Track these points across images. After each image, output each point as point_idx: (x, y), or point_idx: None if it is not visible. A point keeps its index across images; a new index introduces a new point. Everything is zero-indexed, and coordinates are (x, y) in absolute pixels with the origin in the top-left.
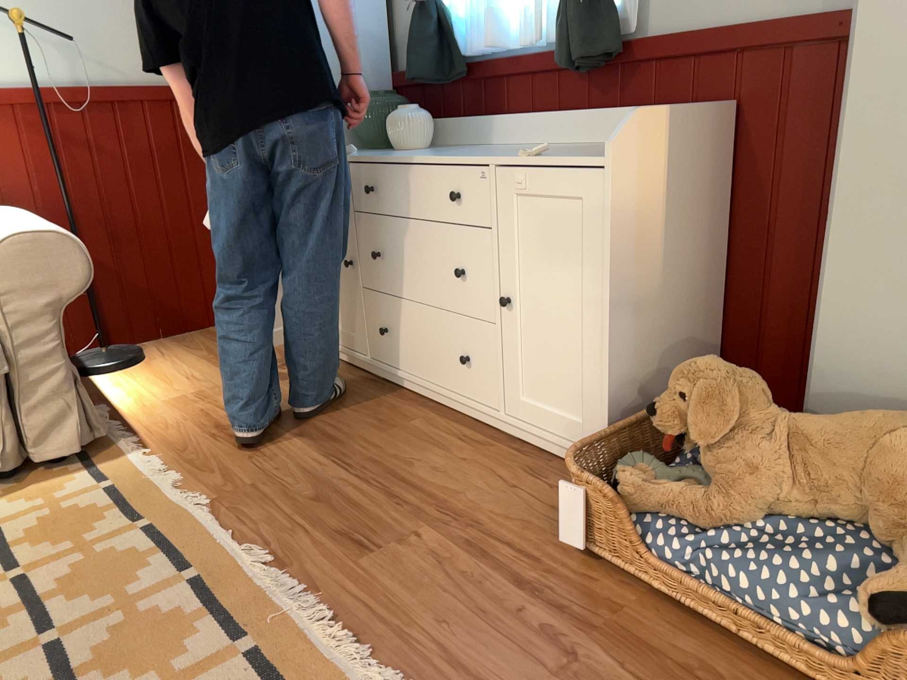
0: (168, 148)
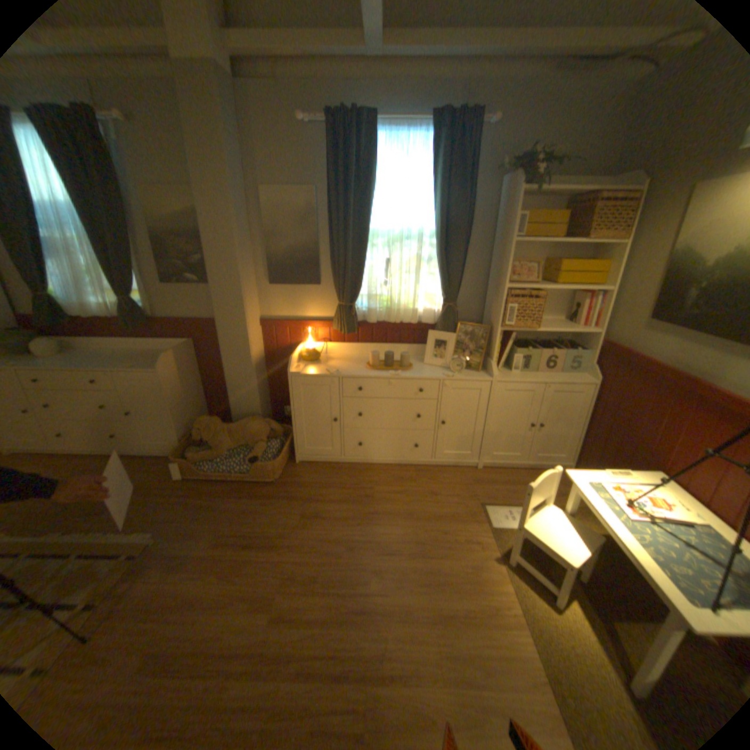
0: None
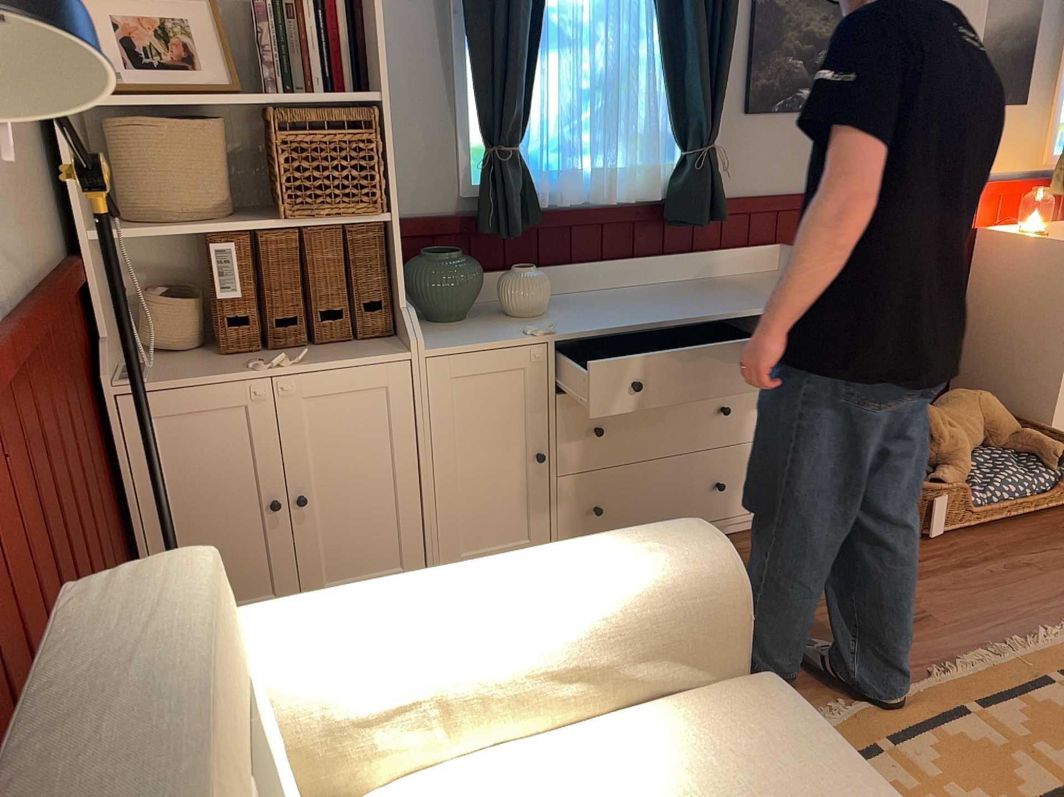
0: (71, 398)
